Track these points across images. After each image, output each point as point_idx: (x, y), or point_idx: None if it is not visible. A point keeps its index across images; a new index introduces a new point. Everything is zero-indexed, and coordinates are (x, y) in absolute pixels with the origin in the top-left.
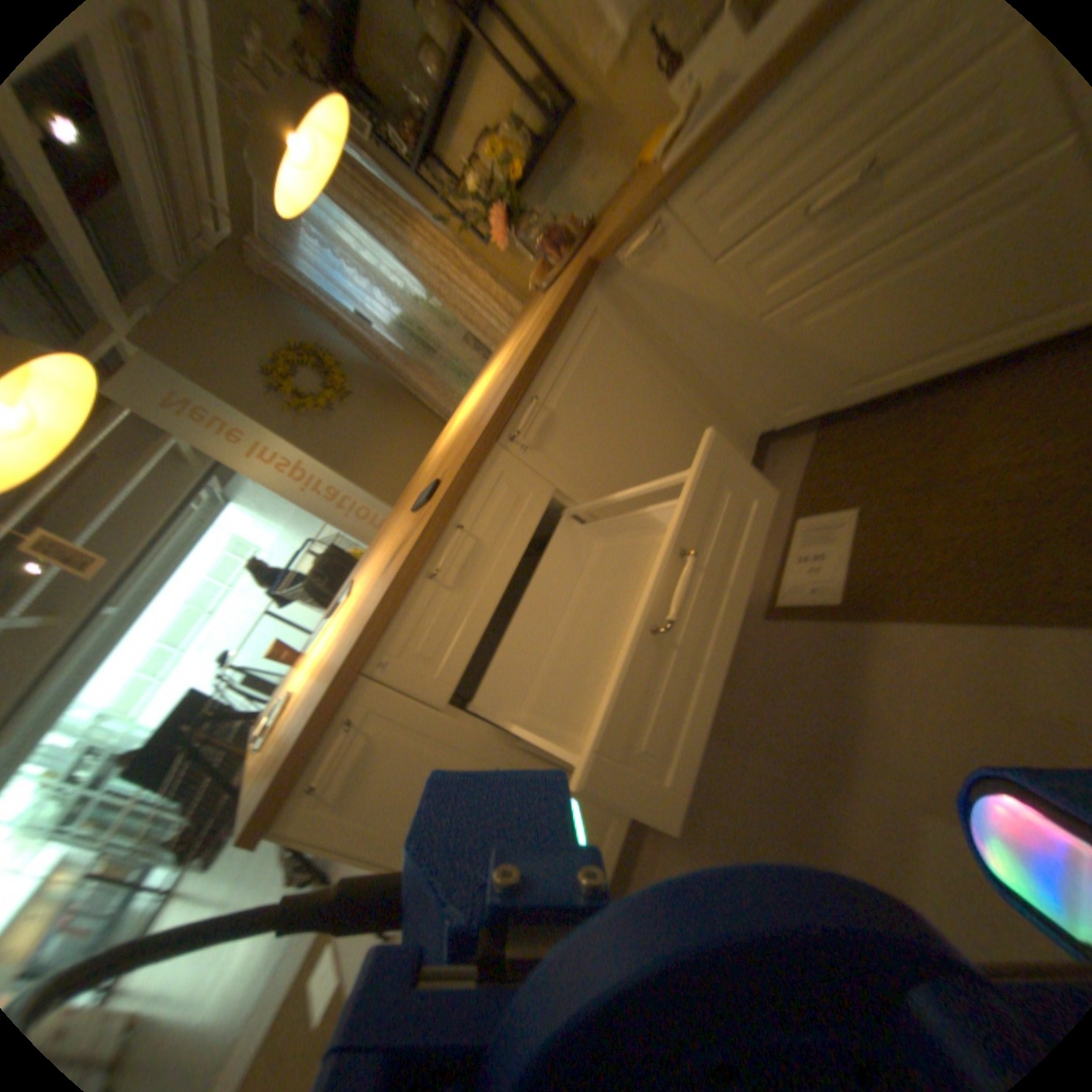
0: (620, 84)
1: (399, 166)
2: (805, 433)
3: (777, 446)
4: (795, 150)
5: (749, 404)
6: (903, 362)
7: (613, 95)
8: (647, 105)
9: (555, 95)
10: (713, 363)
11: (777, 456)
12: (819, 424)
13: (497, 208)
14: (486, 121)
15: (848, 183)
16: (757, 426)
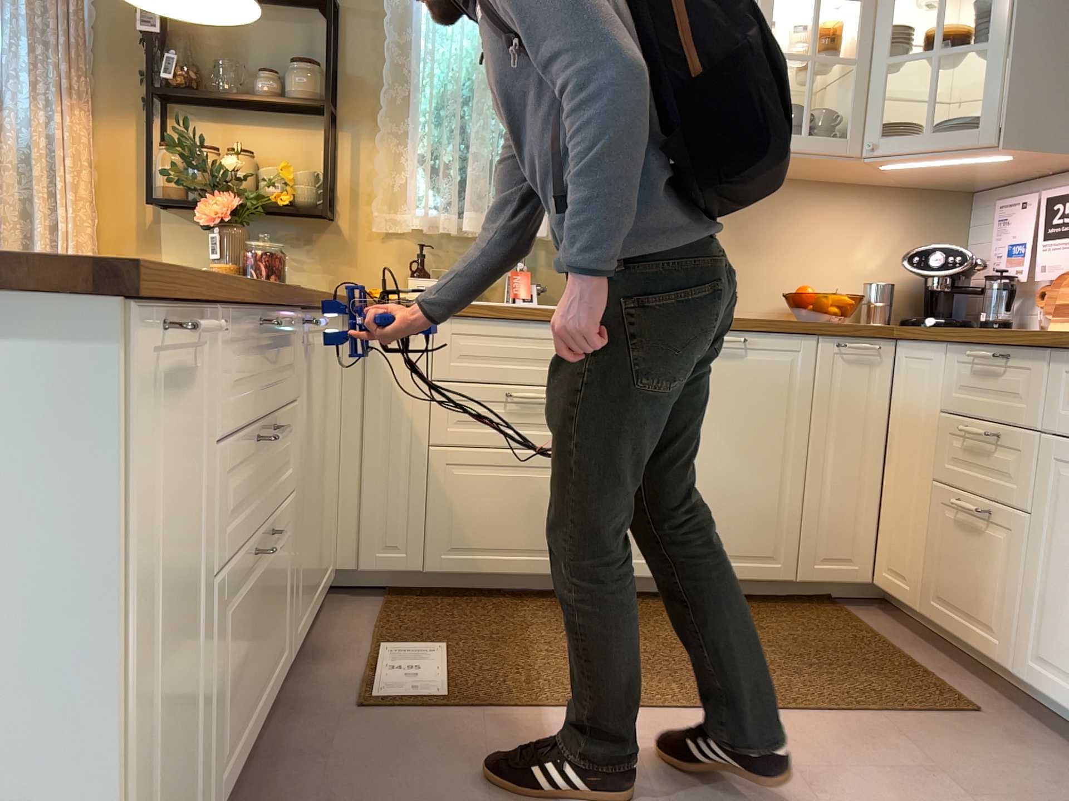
0: (373, 246)
1: (115, 73)
2: (372, 596)
3: (339, 598)
4: (519, 358)
5: (353, 529)
6: (493, 550)
7: (362, 246)
8: (379, 274)
9: (324, 203)
10: (355, 465)
11: (341, 604)
12: (389, 593)
13: (232, 200)
14: (251, 153)
15: (538, 396)
16: (340, 560)
